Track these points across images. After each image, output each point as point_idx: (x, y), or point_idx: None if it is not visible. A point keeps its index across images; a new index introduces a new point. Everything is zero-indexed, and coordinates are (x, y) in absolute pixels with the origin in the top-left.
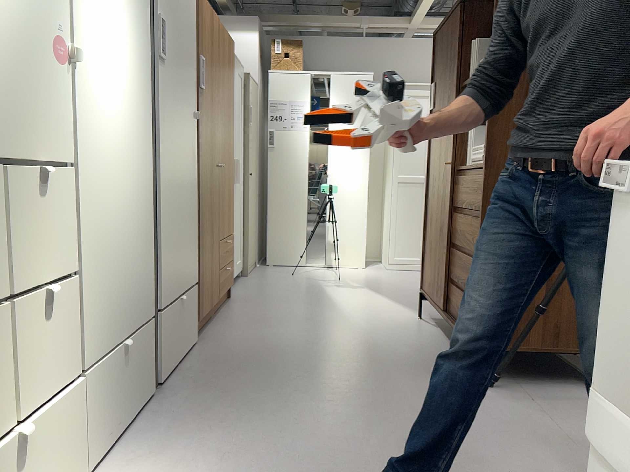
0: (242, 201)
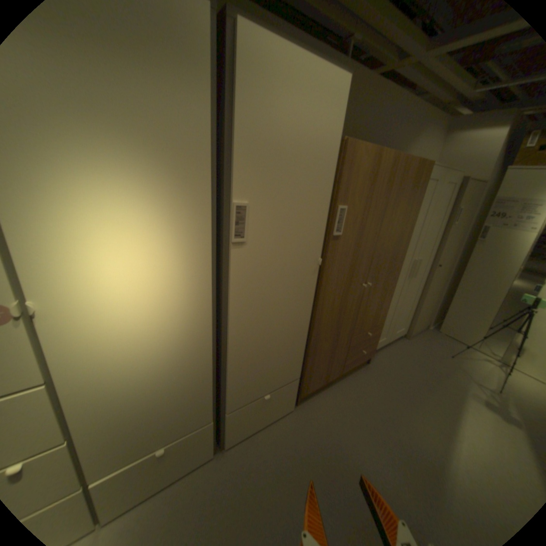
0: (422, 287)
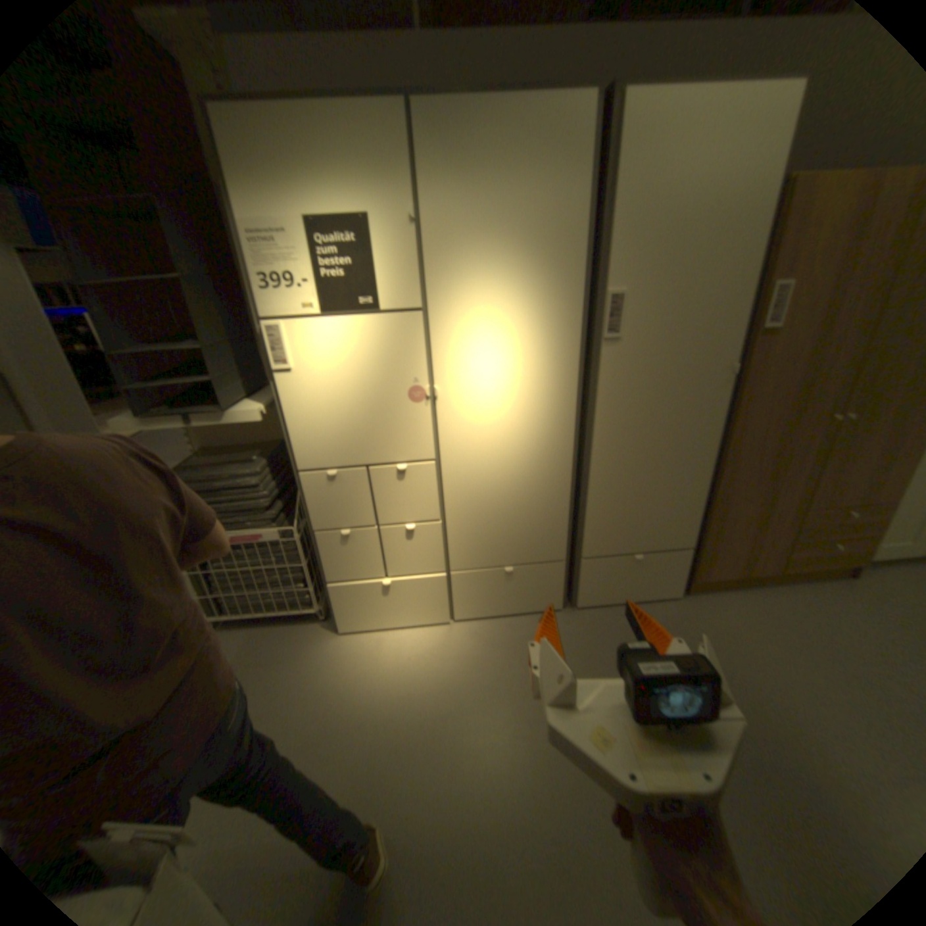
0: None
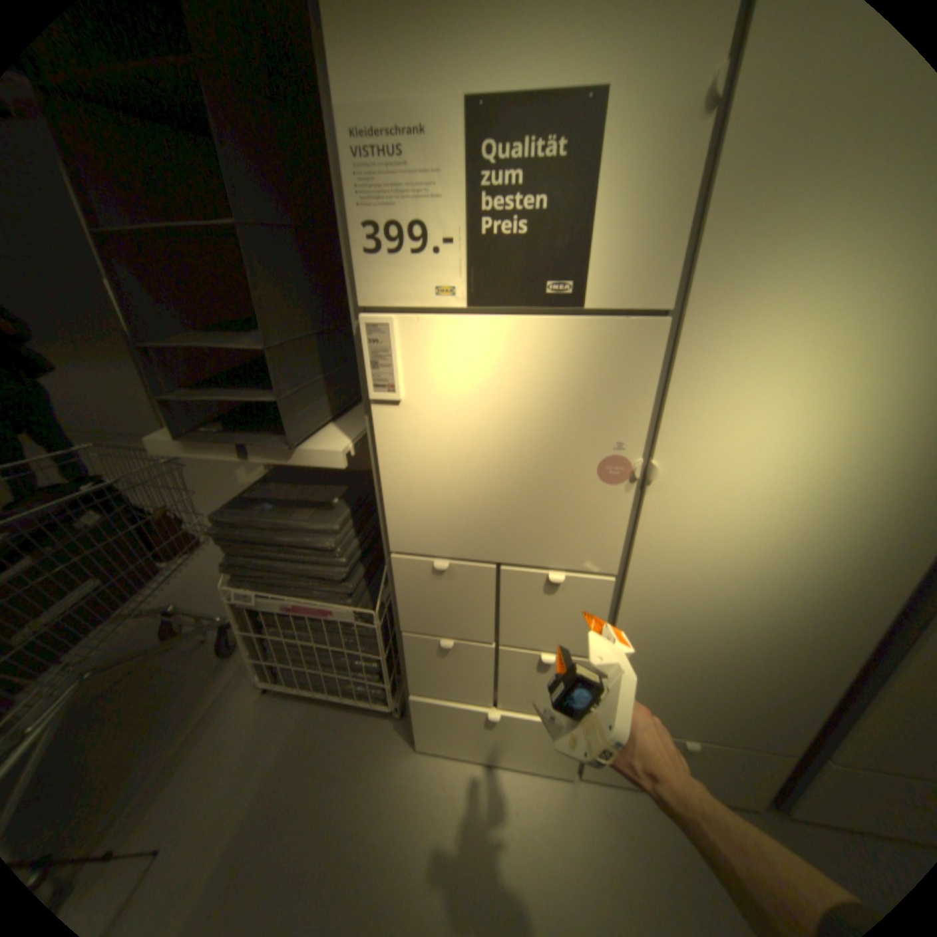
0: None
